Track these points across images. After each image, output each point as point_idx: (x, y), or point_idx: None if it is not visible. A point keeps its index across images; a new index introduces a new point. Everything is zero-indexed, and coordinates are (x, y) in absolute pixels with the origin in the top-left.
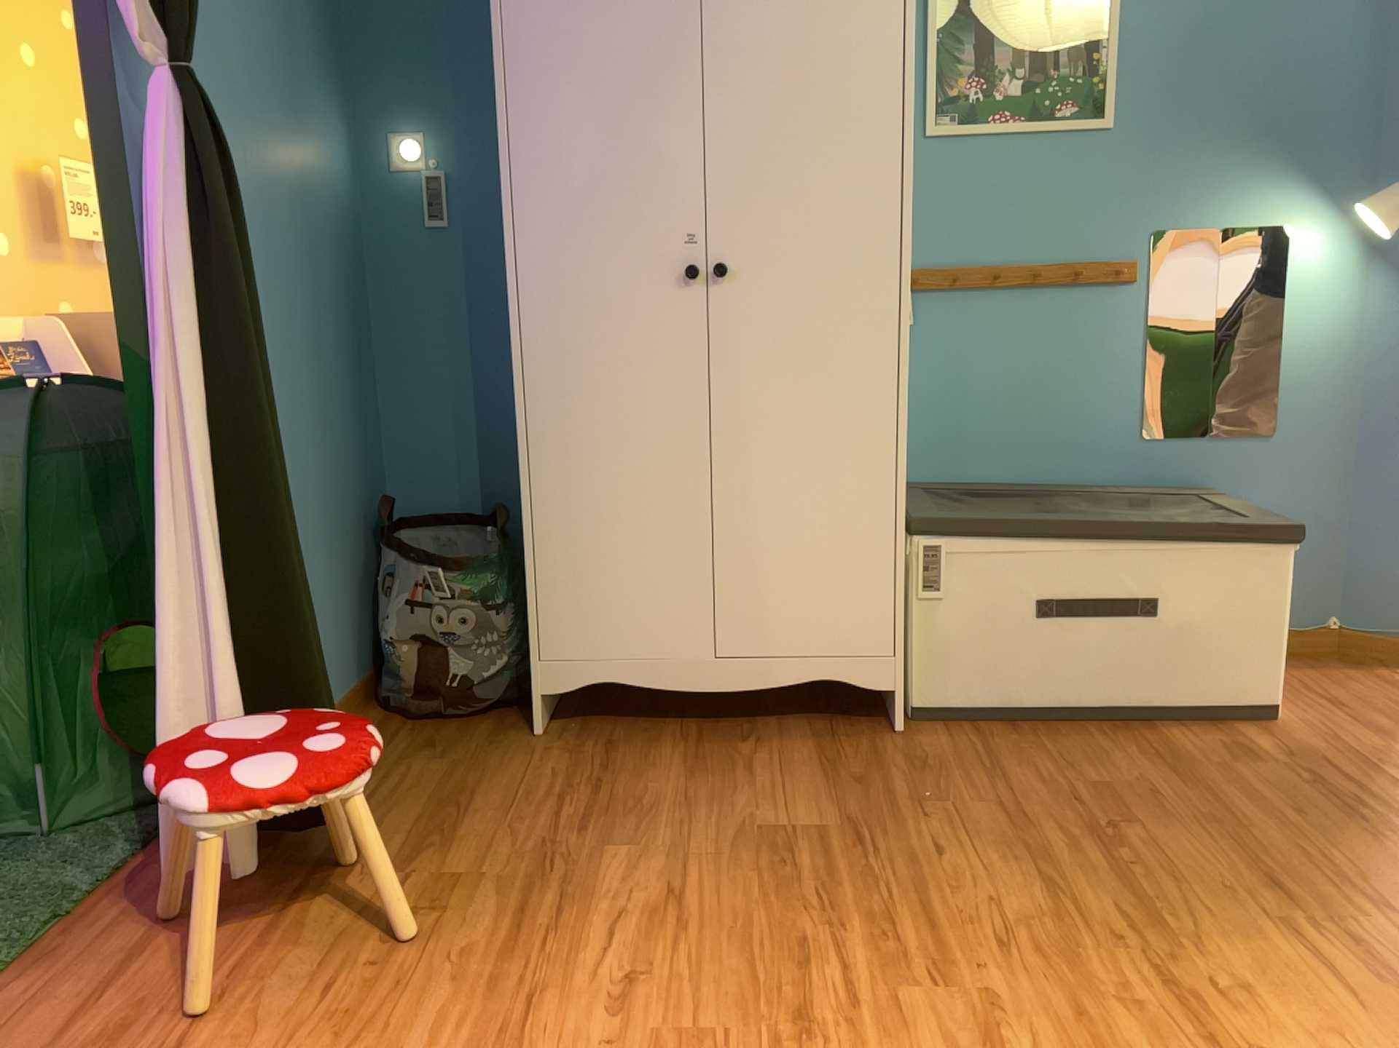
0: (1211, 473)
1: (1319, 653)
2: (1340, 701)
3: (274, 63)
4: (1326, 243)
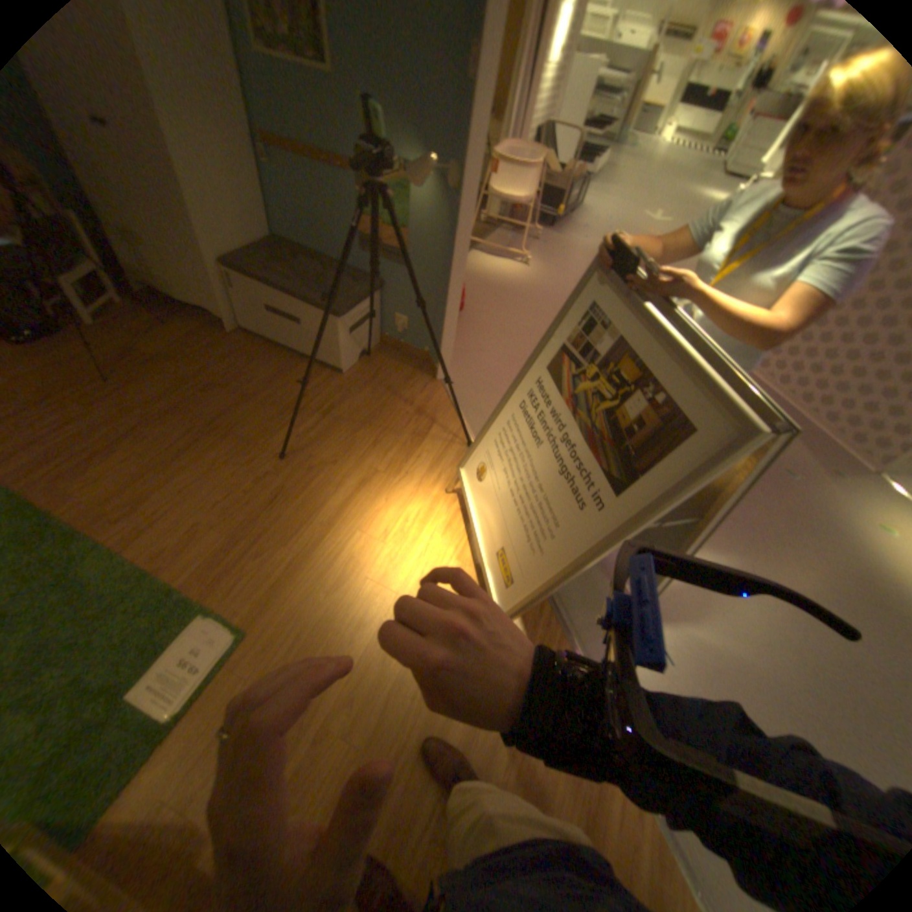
0: (382, 276)
1: (416, 359)
2: (375, 379)
3: None
4: (424, 180)
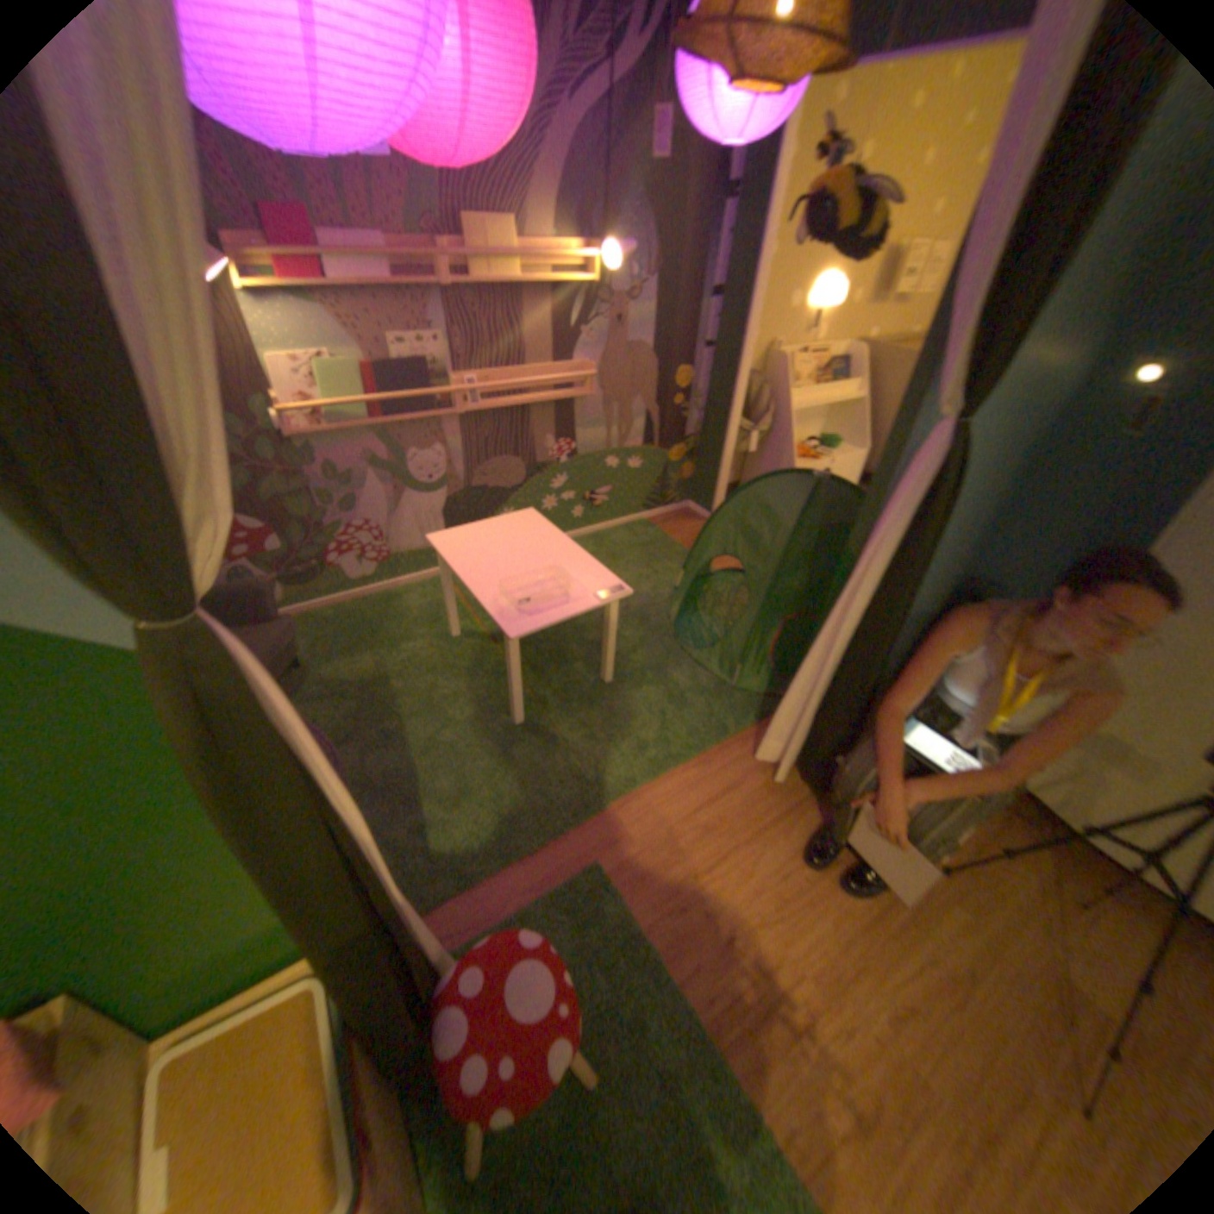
0: None
1: None
2: None
3: (1054, 334)
4: None
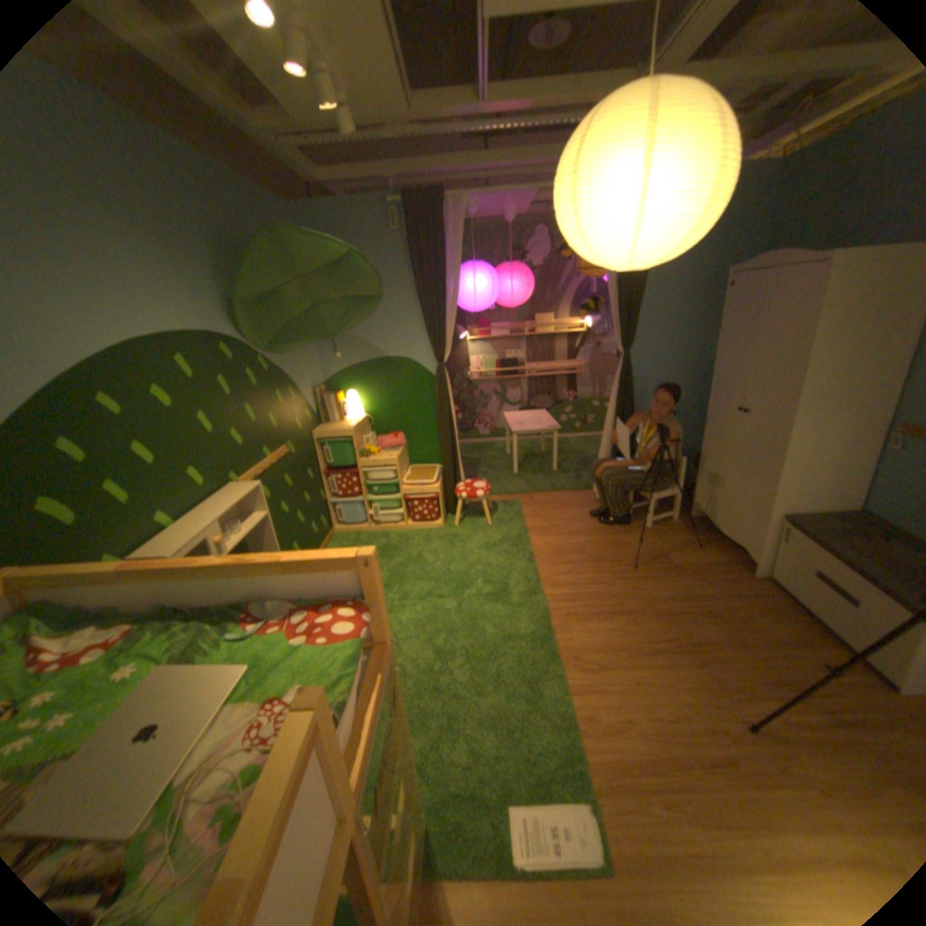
0: None
1: None
2: None
3: (693, 331)
4: None
